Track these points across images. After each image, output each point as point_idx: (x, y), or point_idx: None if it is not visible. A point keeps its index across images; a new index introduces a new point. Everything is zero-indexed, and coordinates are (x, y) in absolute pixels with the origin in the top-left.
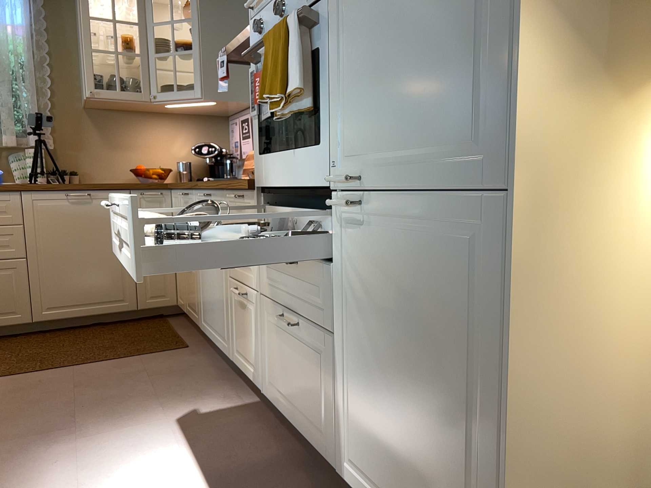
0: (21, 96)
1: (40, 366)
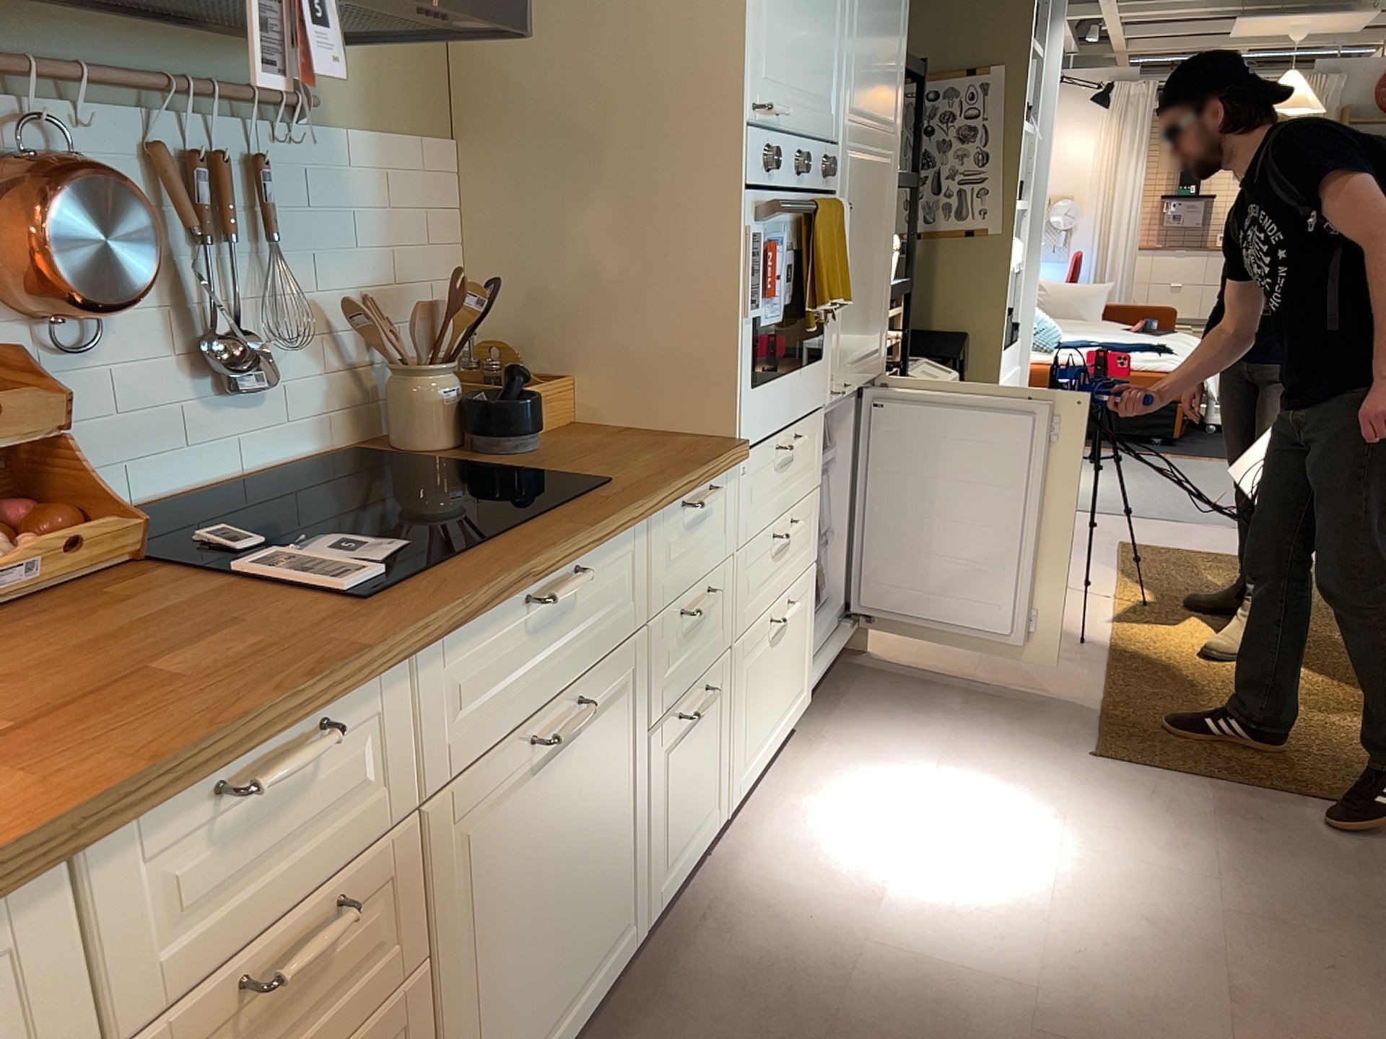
0: None
1: None
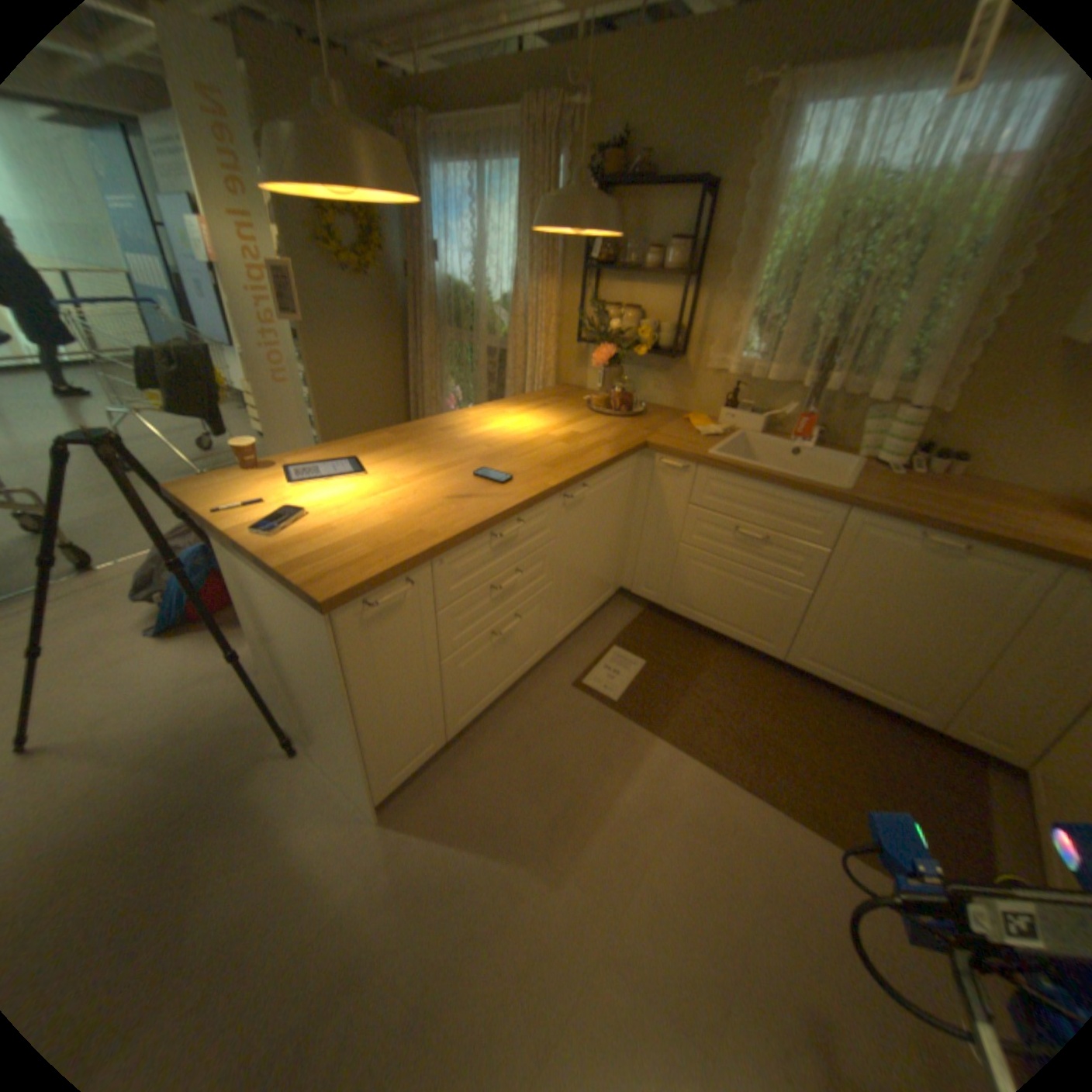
0: (943, 314)
1: (756, 774)
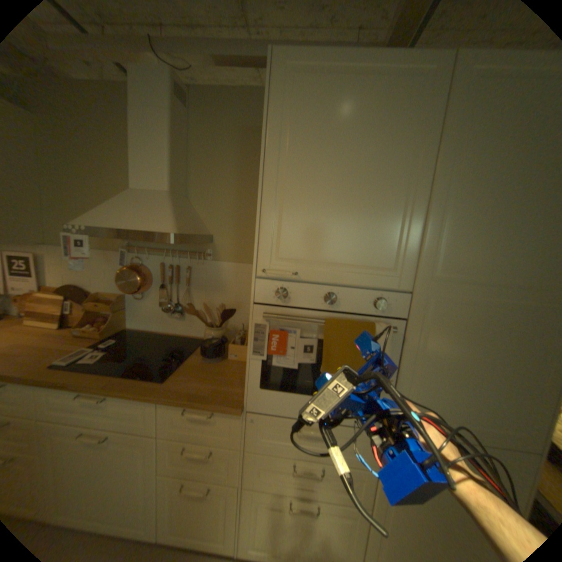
0: None
1: None
